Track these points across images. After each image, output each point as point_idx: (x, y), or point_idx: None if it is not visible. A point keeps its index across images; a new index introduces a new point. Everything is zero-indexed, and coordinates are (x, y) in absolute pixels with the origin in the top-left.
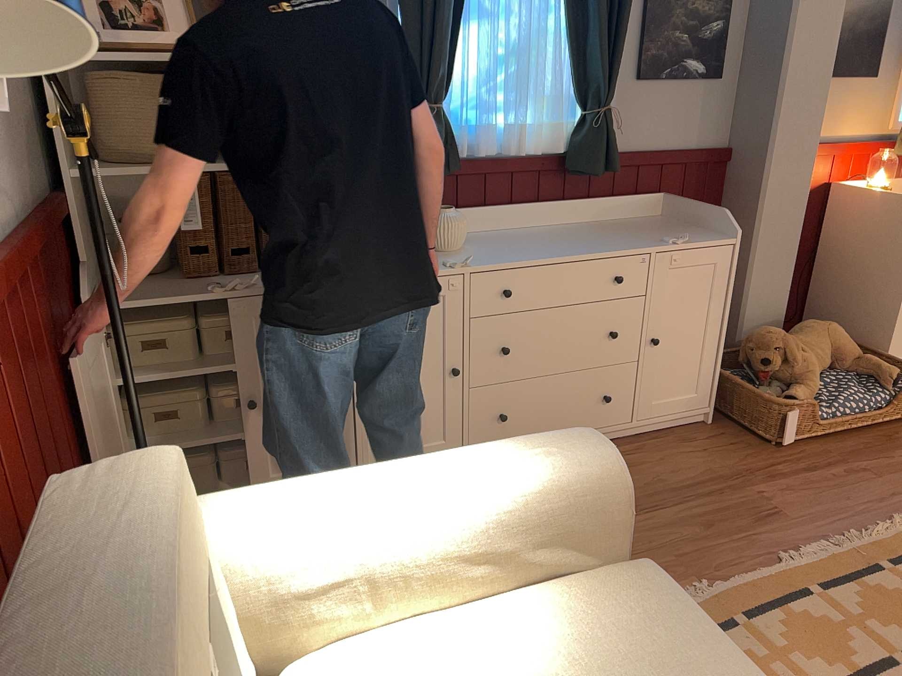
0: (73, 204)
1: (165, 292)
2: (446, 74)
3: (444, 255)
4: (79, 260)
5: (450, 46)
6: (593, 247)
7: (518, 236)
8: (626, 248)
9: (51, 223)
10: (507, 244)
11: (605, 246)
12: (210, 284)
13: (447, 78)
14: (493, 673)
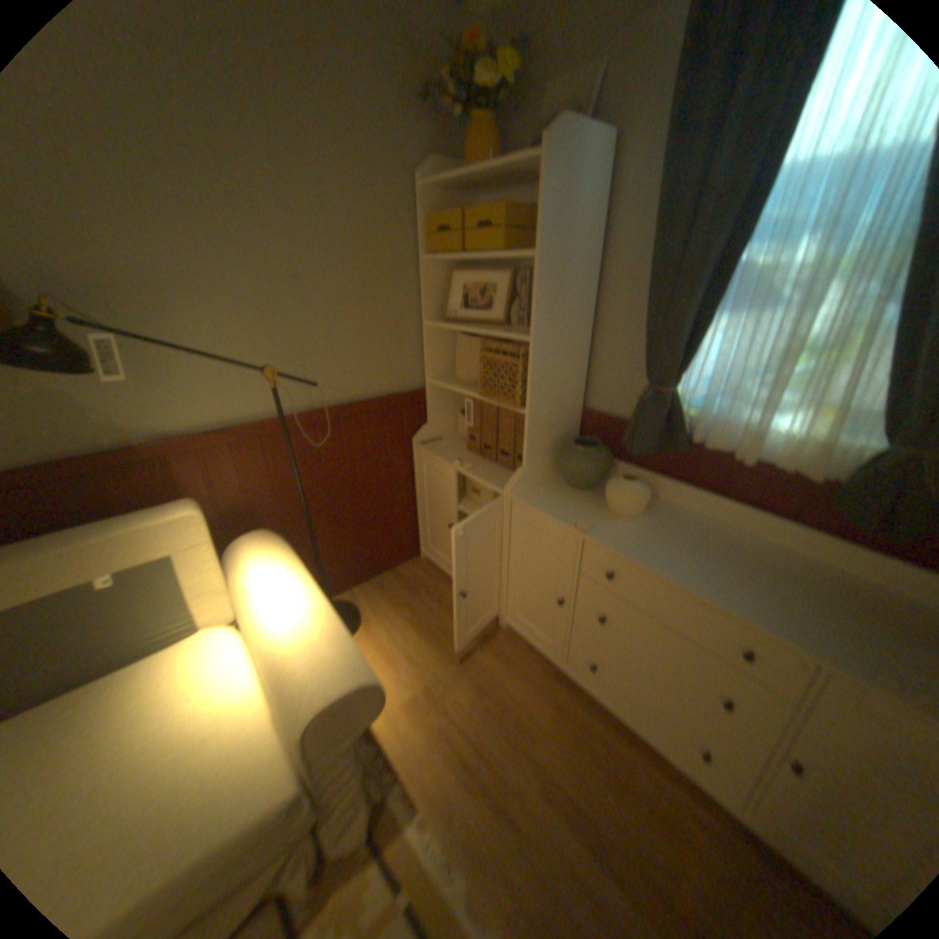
0: (428, 395)
1: (445, 453)
2: (679, 362)
3: (604, 516)
4: (428, 422)
5: (696, 335)
6: (750, 603)
7: (722, 541)
8: (788, 636)
9: (384, 404)
10: (679, 540)
11: (771, 613)
12: (465, 459)
13: (686, 365)
14: (194, 715)
